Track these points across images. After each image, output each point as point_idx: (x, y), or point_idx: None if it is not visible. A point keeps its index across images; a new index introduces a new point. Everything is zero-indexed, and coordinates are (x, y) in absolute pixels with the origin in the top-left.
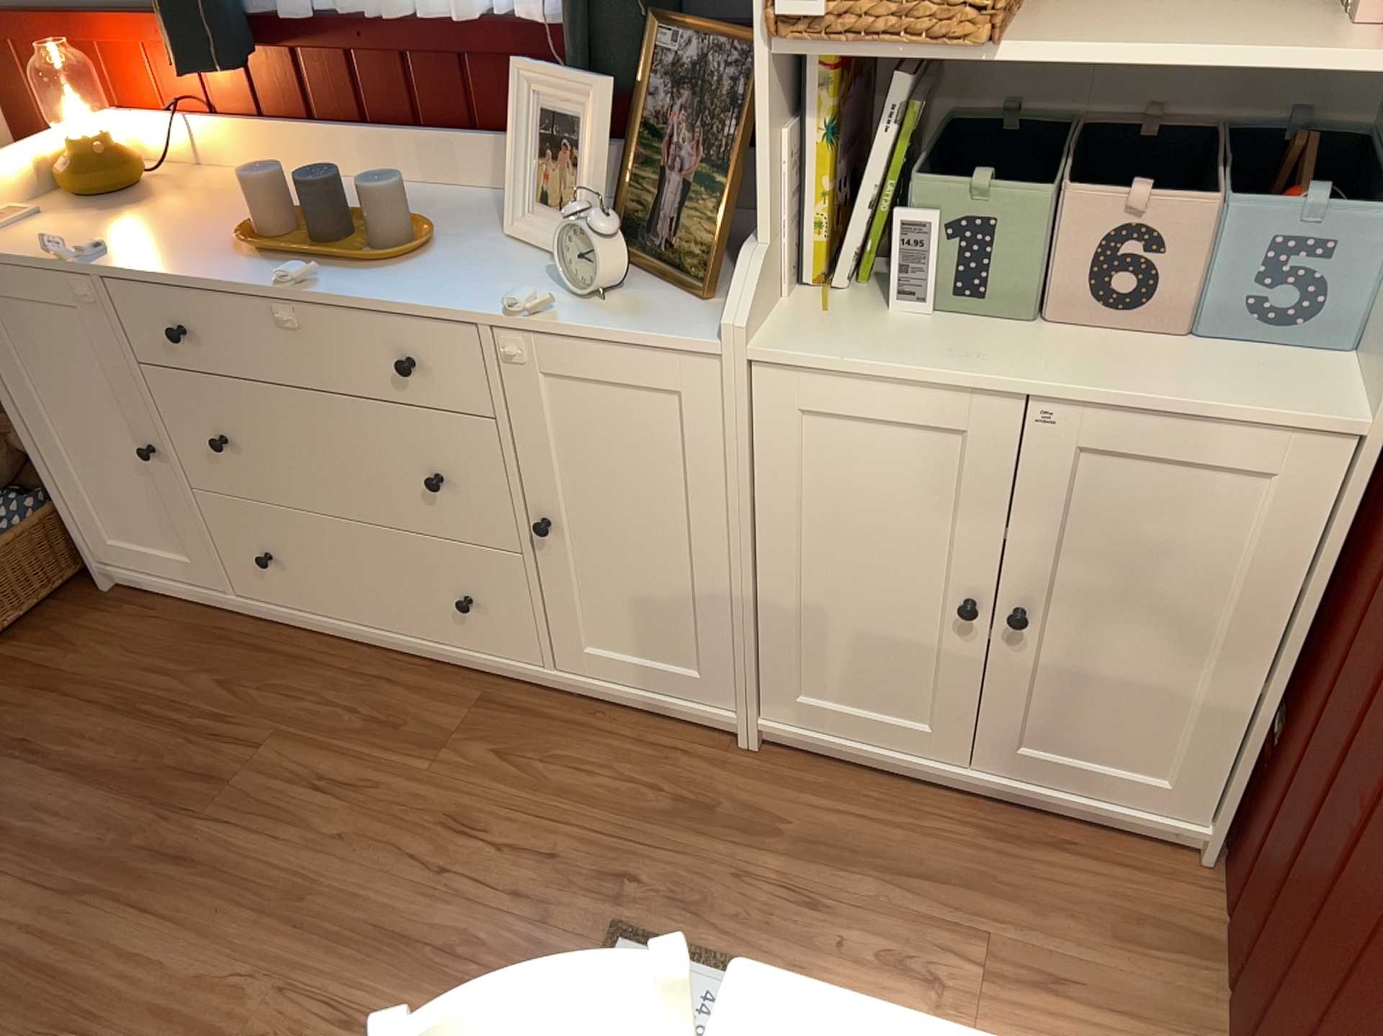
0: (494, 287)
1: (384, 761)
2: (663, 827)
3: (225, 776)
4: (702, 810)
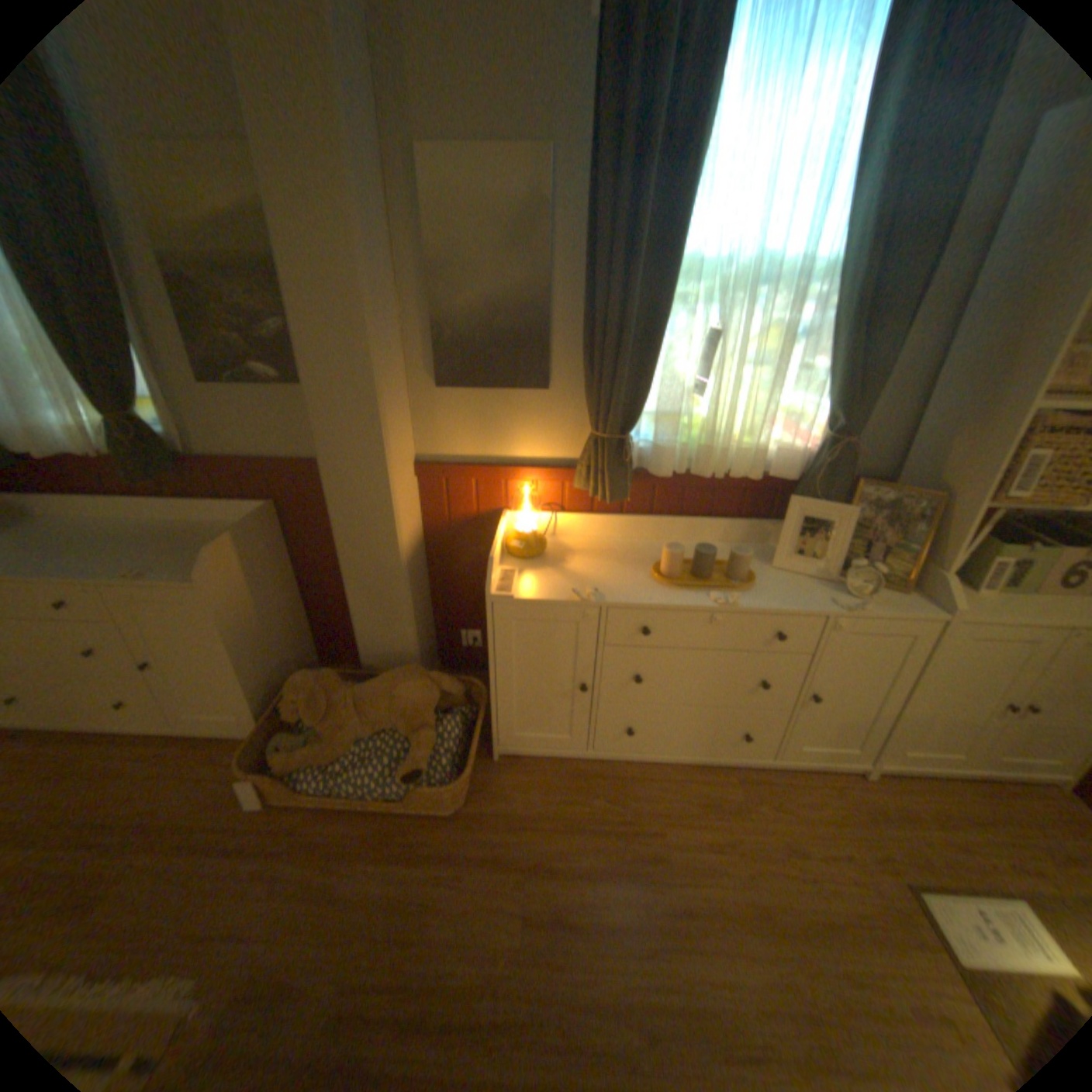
0: (808, 593)
1: (731, 831)
2: (880, 833)
3: (662, 862)
4: (885, 818)
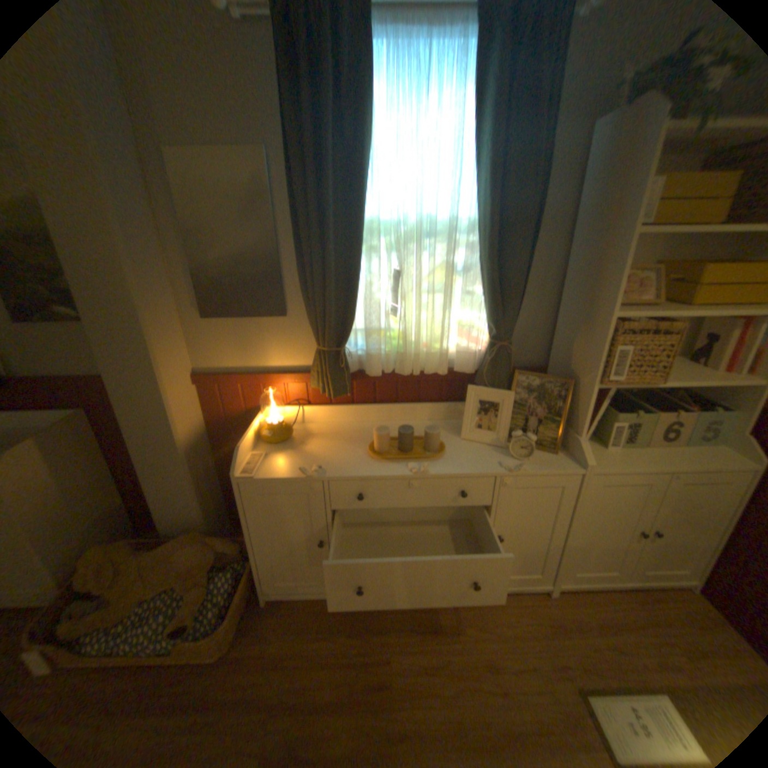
0: (483, 459)
1: (443, 654)
2: (559, 644)
3: (385, 689)
4: (563, 630)
